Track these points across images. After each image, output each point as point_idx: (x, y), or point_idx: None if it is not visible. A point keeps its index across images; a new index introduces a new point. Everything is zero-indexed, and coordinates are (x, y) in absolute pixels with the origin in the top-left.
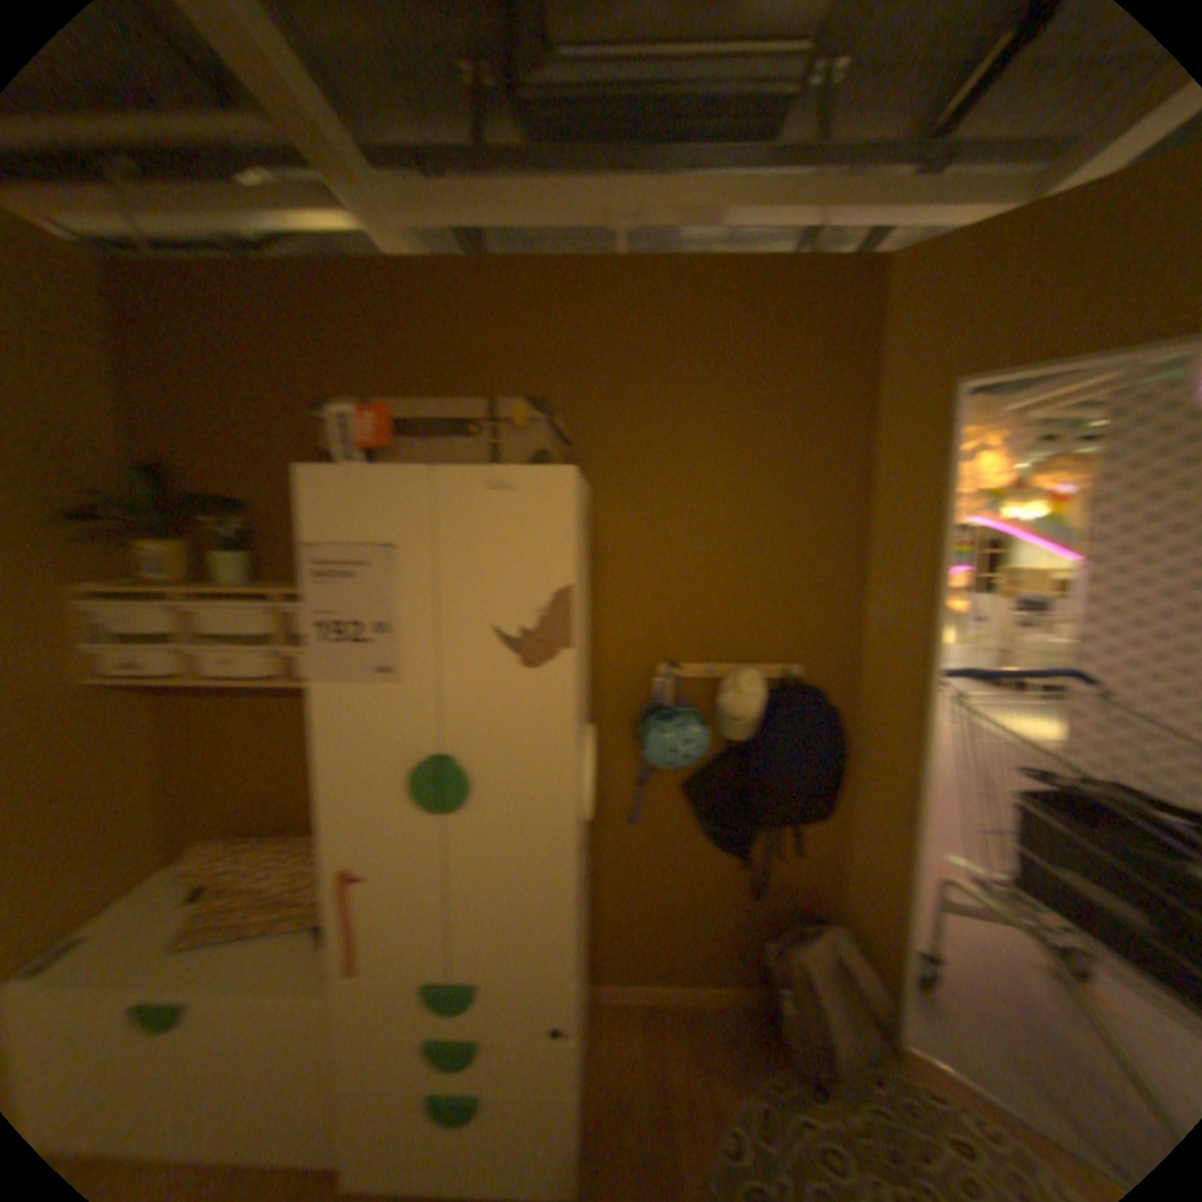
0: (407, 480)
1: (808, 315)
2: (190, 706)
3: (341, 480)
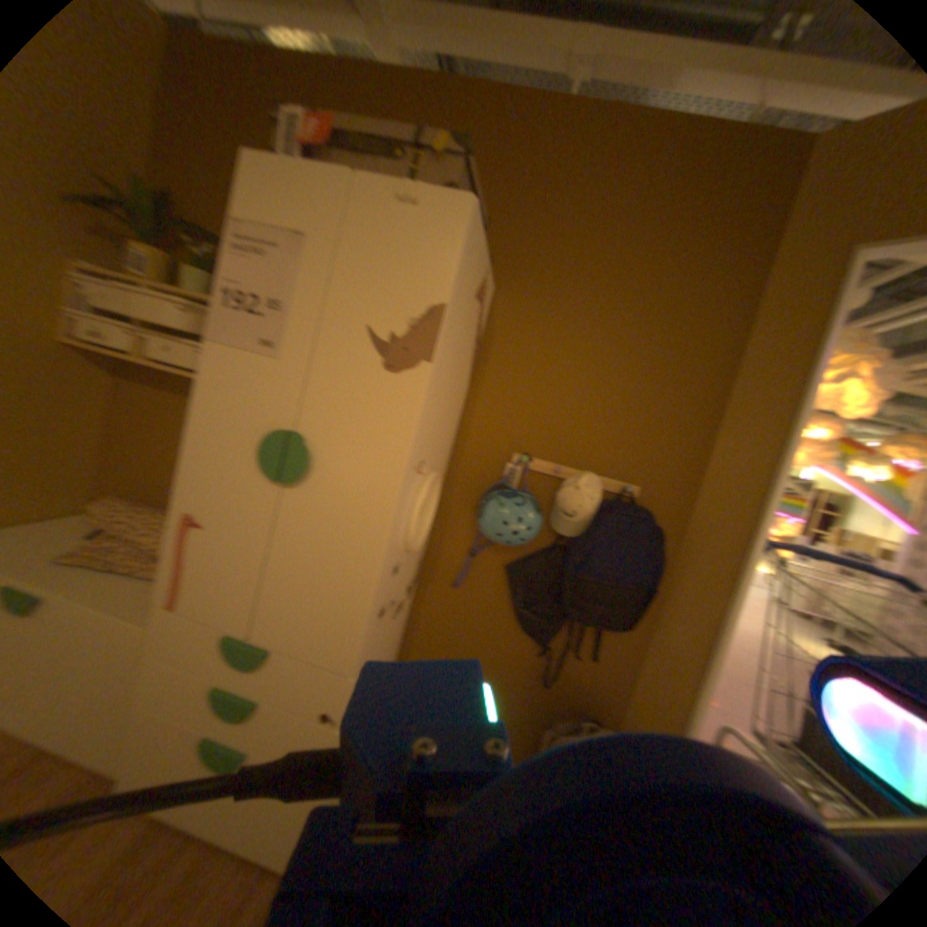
0: (330, 178)
1: (727, 176)
2: (140, 392)
3: (277, 168)
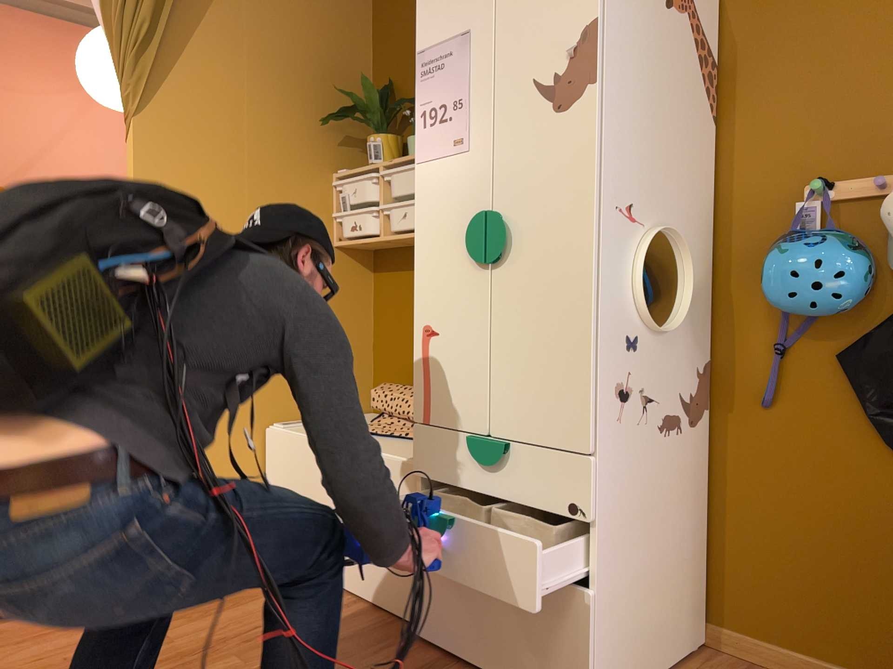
0: None
1: None
2: (397, 277)
3: None
